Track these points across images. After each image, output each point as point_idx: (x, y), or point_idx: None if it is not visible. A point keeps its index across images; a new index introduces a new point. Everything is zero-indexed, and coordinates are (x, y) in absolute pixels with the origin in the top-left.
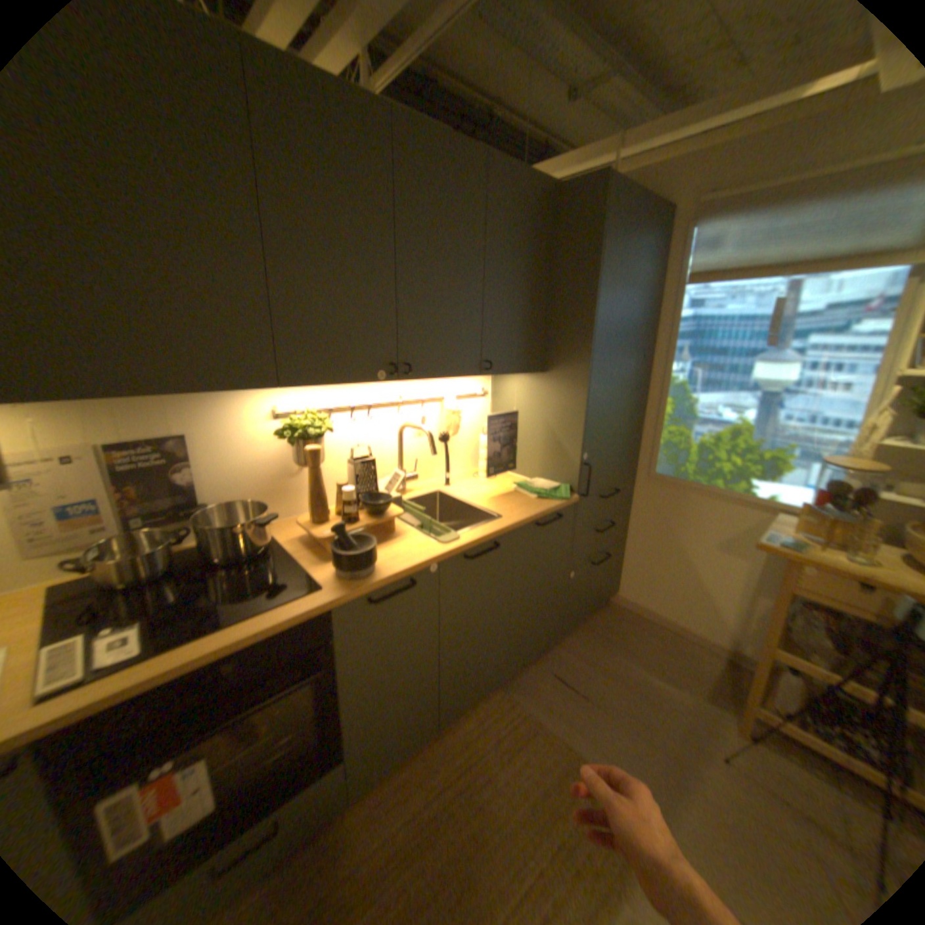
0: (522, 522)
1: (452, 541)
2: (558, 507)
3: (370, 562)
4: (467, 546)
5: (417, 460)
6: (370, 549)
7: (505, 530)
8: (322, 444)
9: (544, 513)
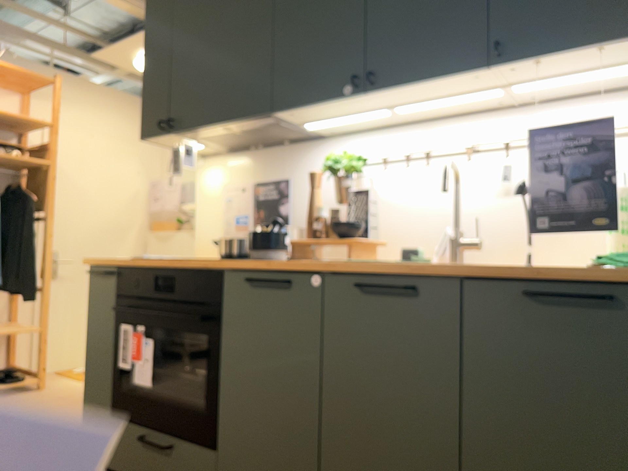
0: (474, 271)
1: (353, 263)
2: (603, 275)
3: (269, 252)
4: (359, 270)
5: (478, 219)
6: (269, 237)
7: (433, 272)
8: (349, 180)
9: (548, 276)
